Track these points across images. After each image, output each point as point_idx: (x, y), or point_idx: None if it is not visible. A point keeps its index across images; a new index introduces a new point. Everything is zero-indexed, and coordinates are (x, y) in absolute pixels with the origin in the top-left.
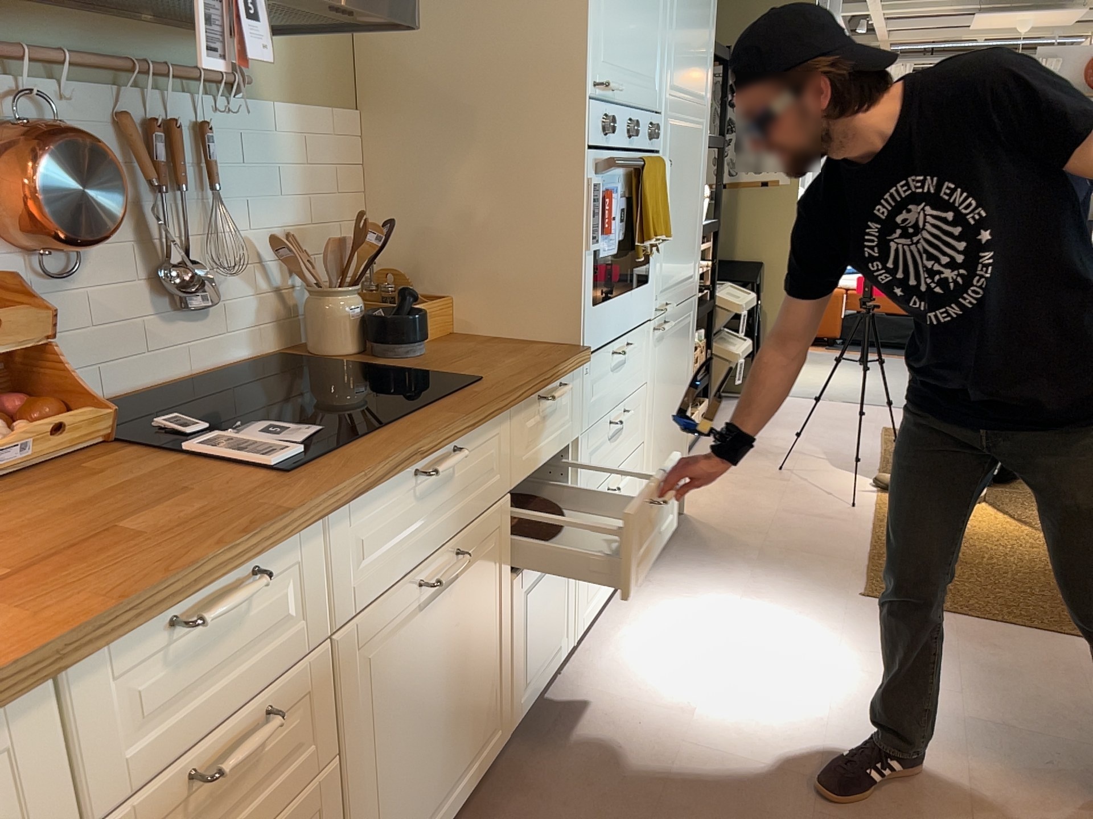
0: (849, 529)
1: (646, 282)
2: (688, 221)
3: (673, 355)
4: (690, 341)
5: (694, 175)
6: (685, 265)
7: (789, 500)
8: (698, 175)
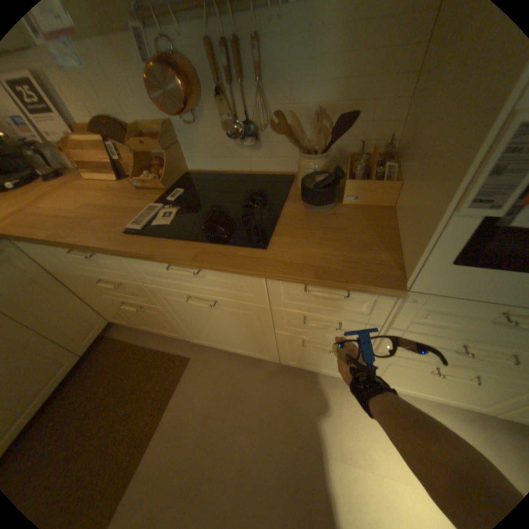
0: None
1: None
2: None
3: None
4: None
5: None
6: None
7: None
8: None
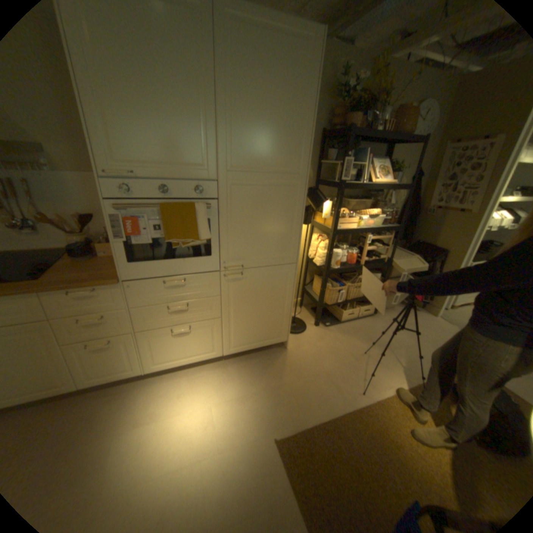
0: (338, 405)
1: (207, 255)
2: (273, 230)
3: (256, 287)
4: (287, 283)
5: (280, 208)
6: (271, 250)
7: (339, 372)
8: (288, 208)
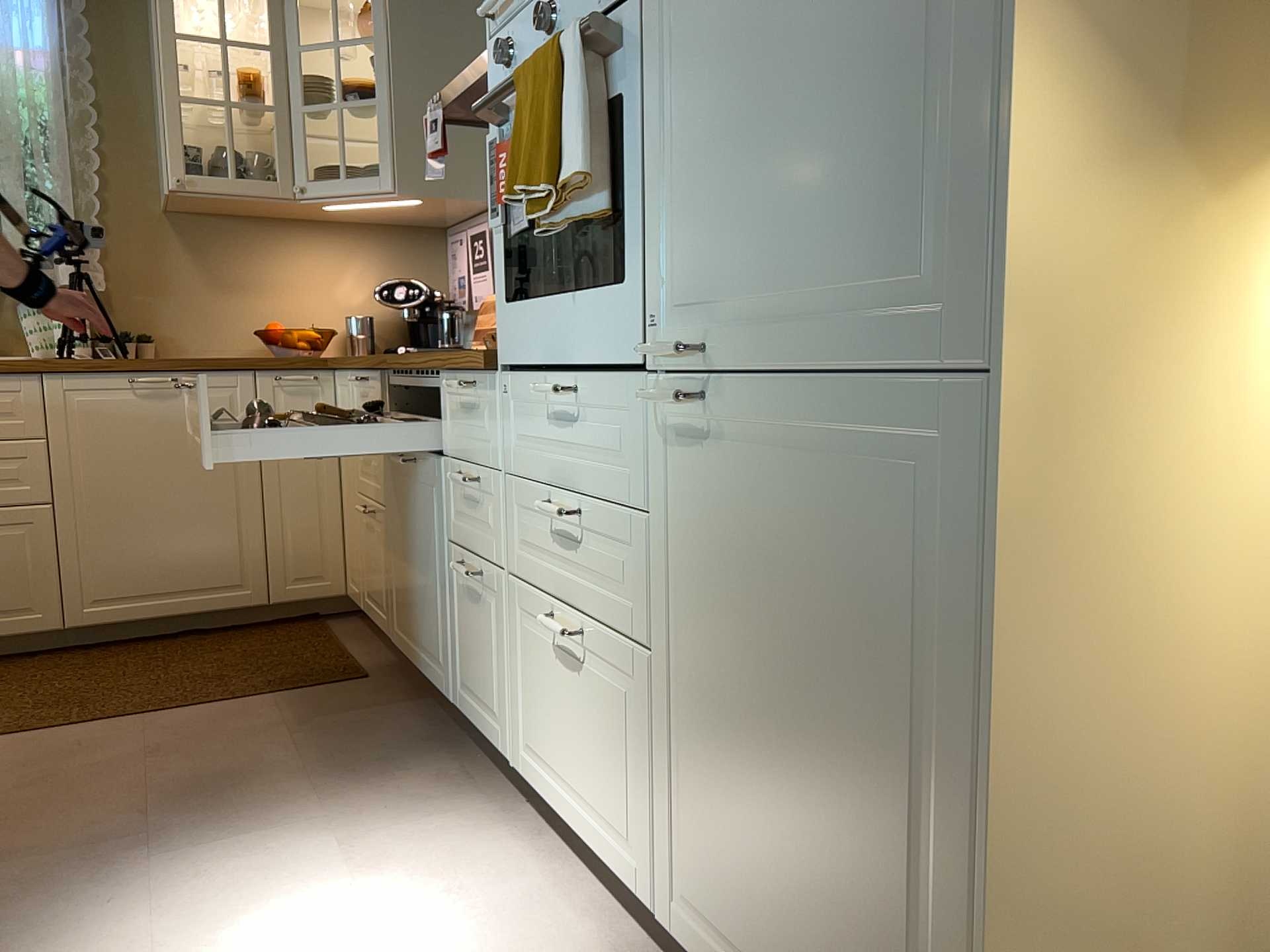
0: None
1: (627, 281)
2: (840, 80)
3: (776, 529)
4: (956, 574)
5: None
6: (839, 240)
7: None
8: None
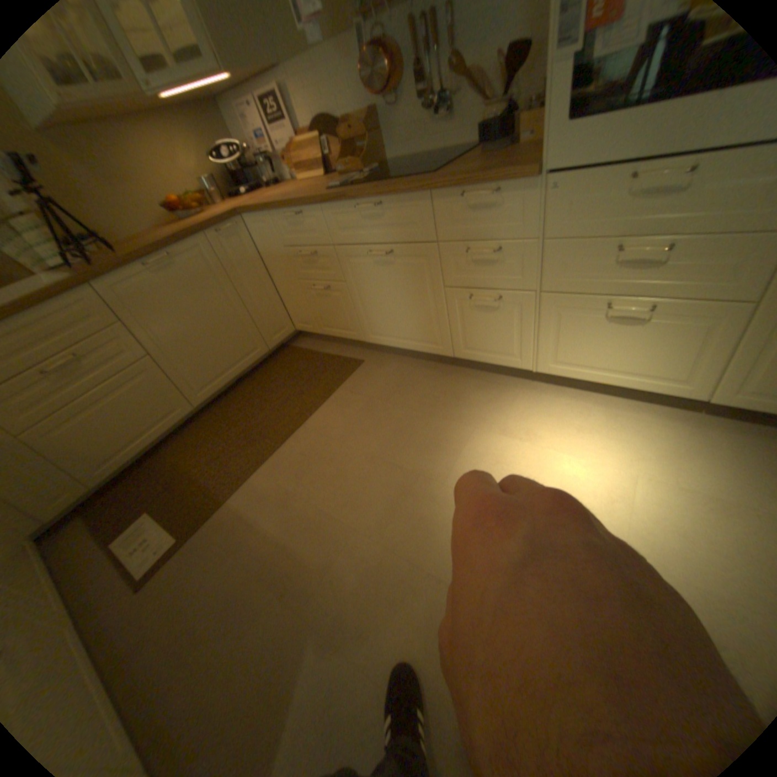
0: None
1: None
2: None
3: None
4: None
5: None
6: None
7: None
8: None
